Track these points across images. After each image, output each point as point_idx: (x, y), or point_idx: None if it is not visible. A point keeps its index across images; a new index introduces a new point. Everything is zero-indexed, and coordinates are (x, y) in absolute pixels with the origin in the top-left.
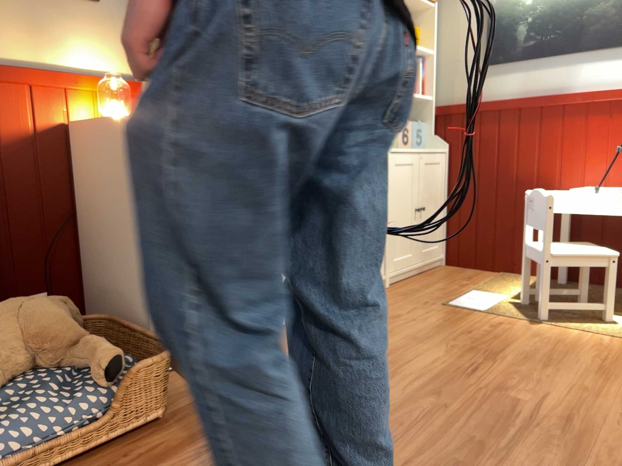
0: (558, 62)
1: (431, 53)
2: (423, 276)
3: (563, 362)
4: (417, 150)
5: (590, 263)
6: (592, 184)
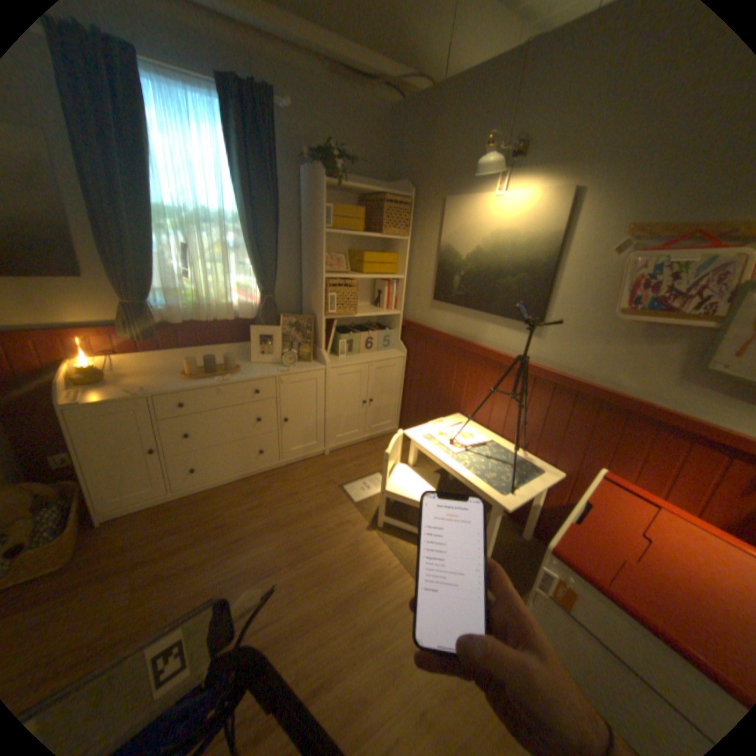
0: (476, 316)
1: (400, 278)
2: (366, 445)
3: (331, 586)
4: (368, 360)
5: (412, 505)
6: (481, 421)
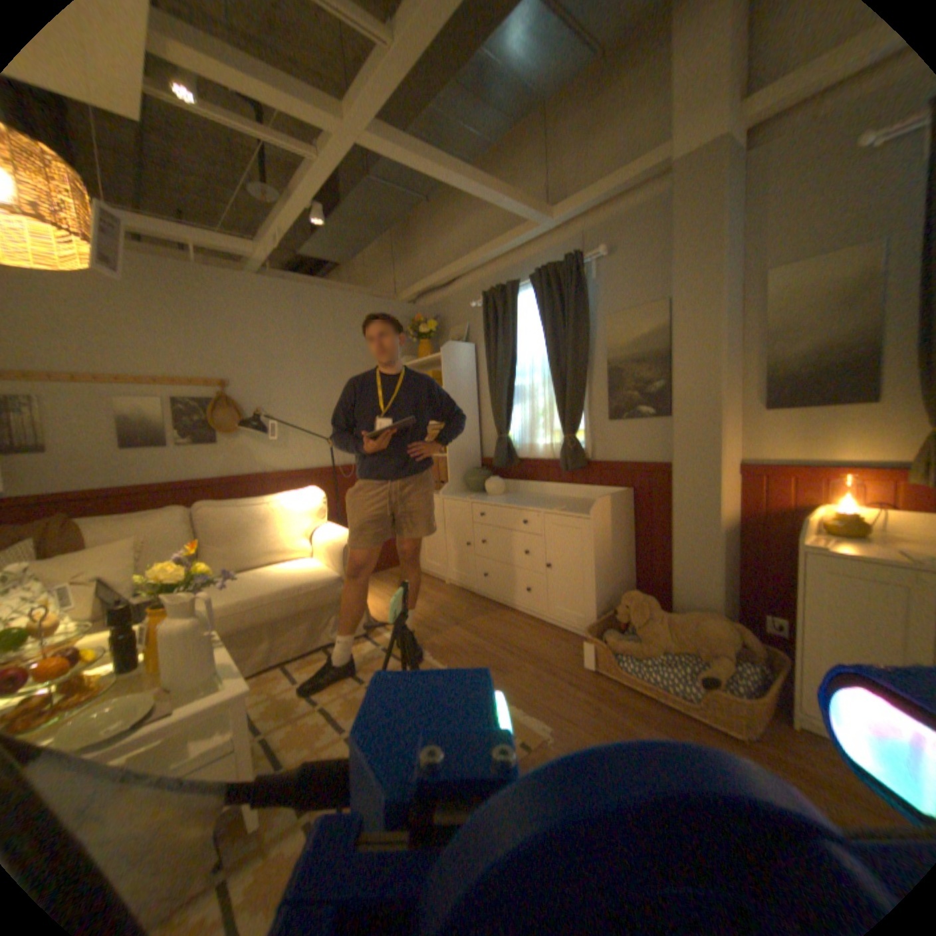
0: None
1: None
2: None
3: None
4: None
5: None
6: None
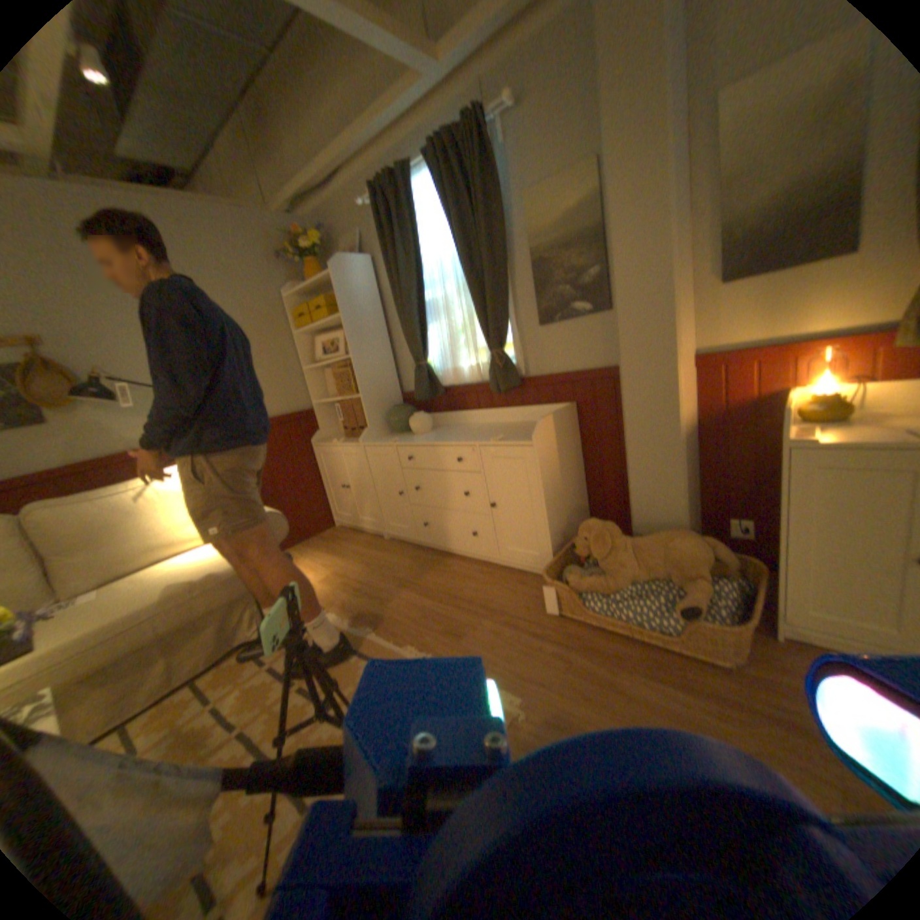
0: None
1: None
2: None
3: None
4: None
5: None
6: None
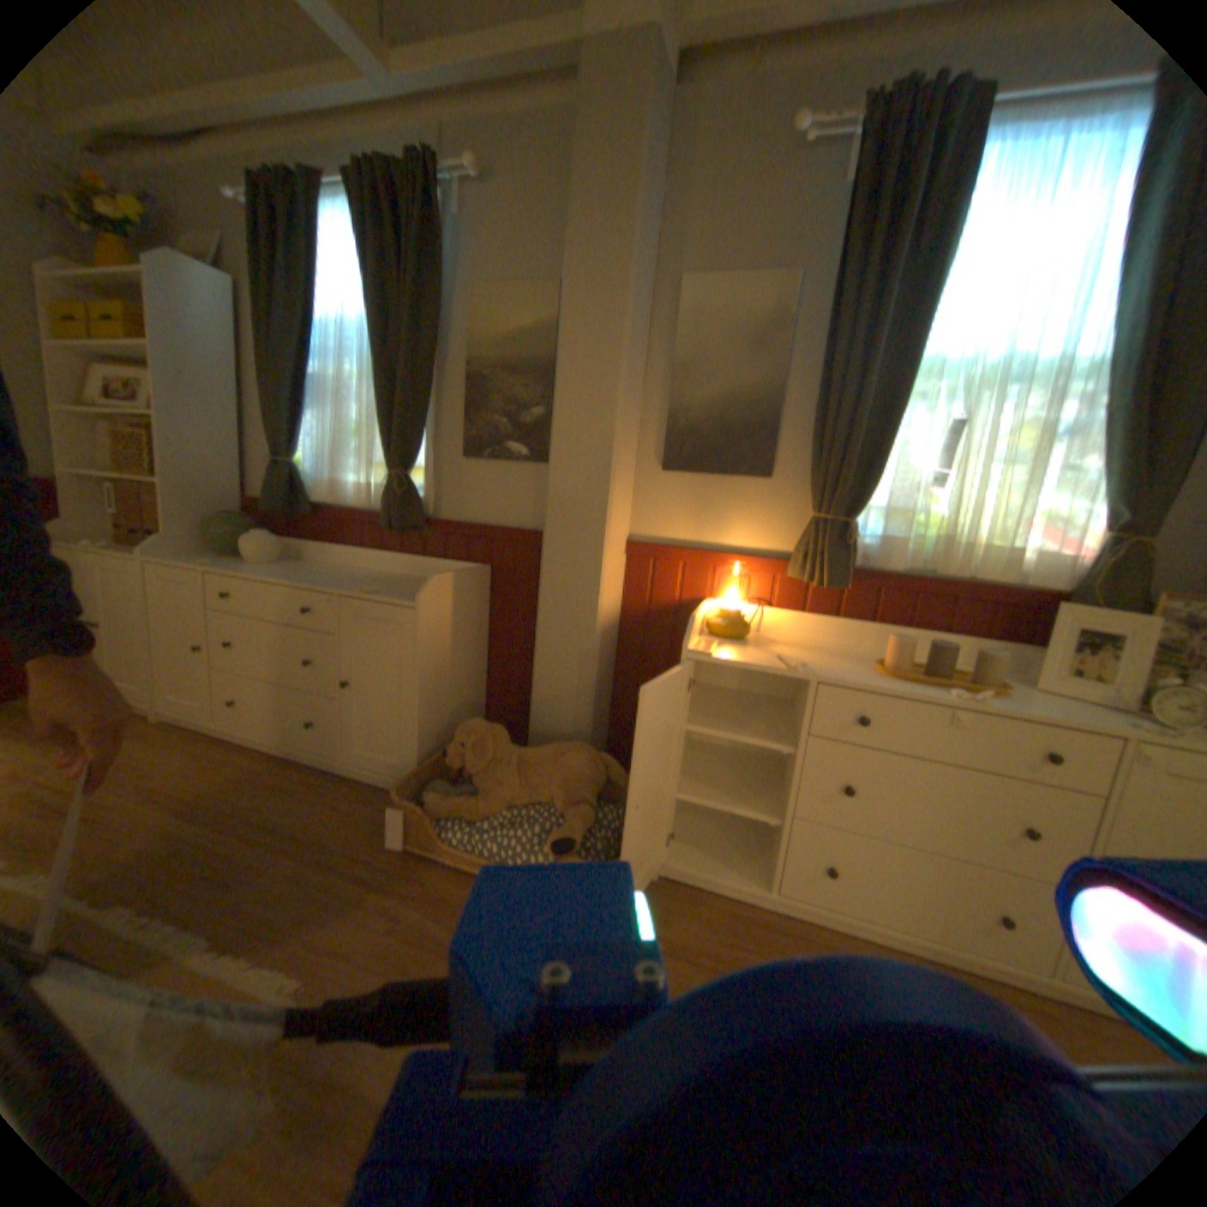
0: None
1: None
2: None
3: None
4: None
5: None
6: None
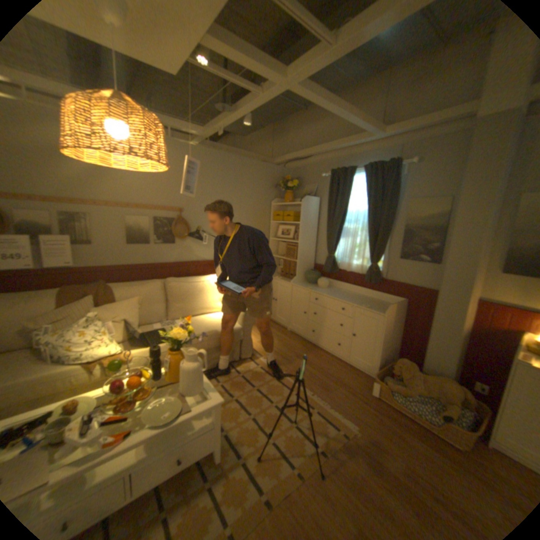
0: None
1: None
2: None
3: None
4: None
5: None
6: None
